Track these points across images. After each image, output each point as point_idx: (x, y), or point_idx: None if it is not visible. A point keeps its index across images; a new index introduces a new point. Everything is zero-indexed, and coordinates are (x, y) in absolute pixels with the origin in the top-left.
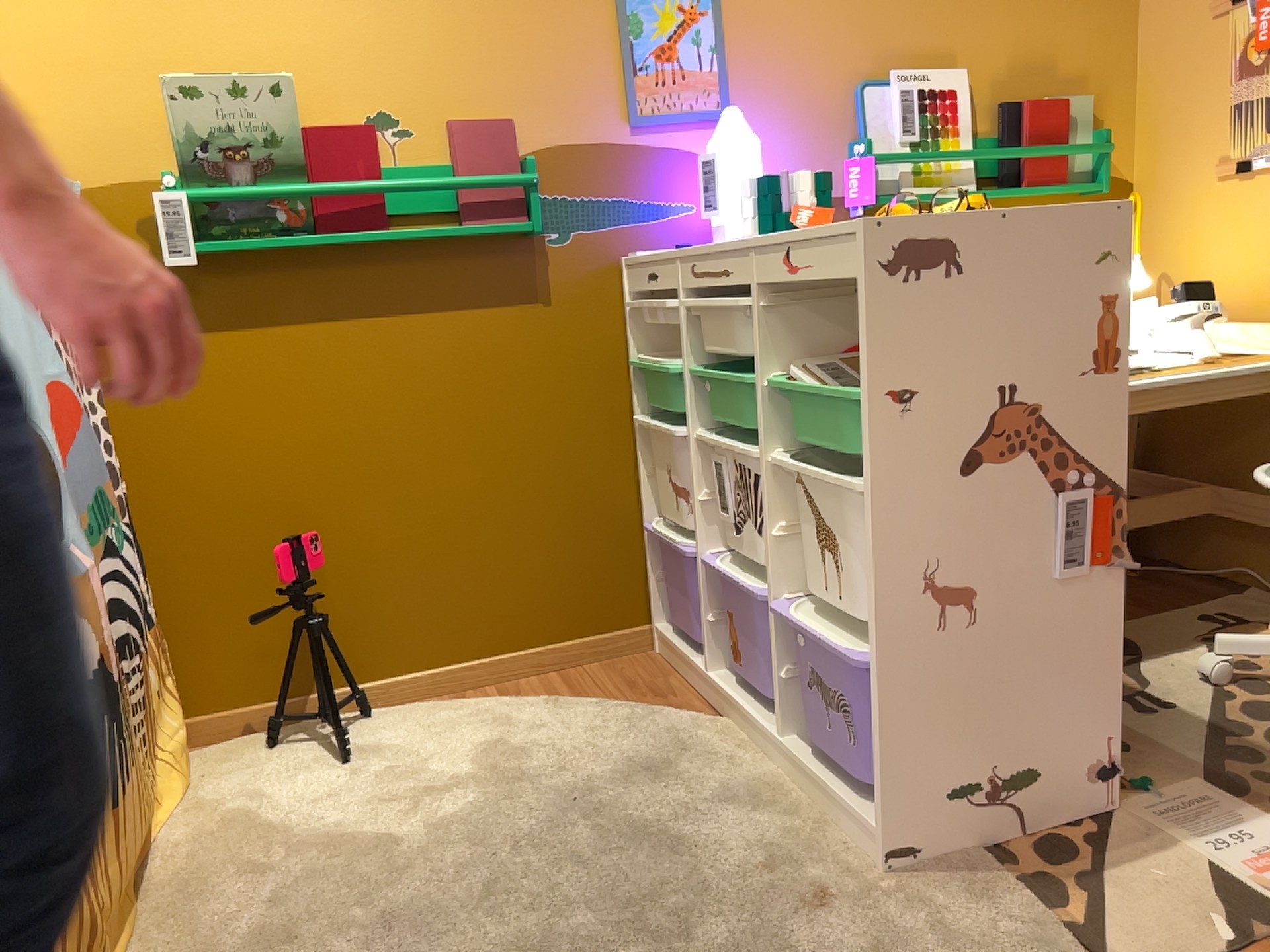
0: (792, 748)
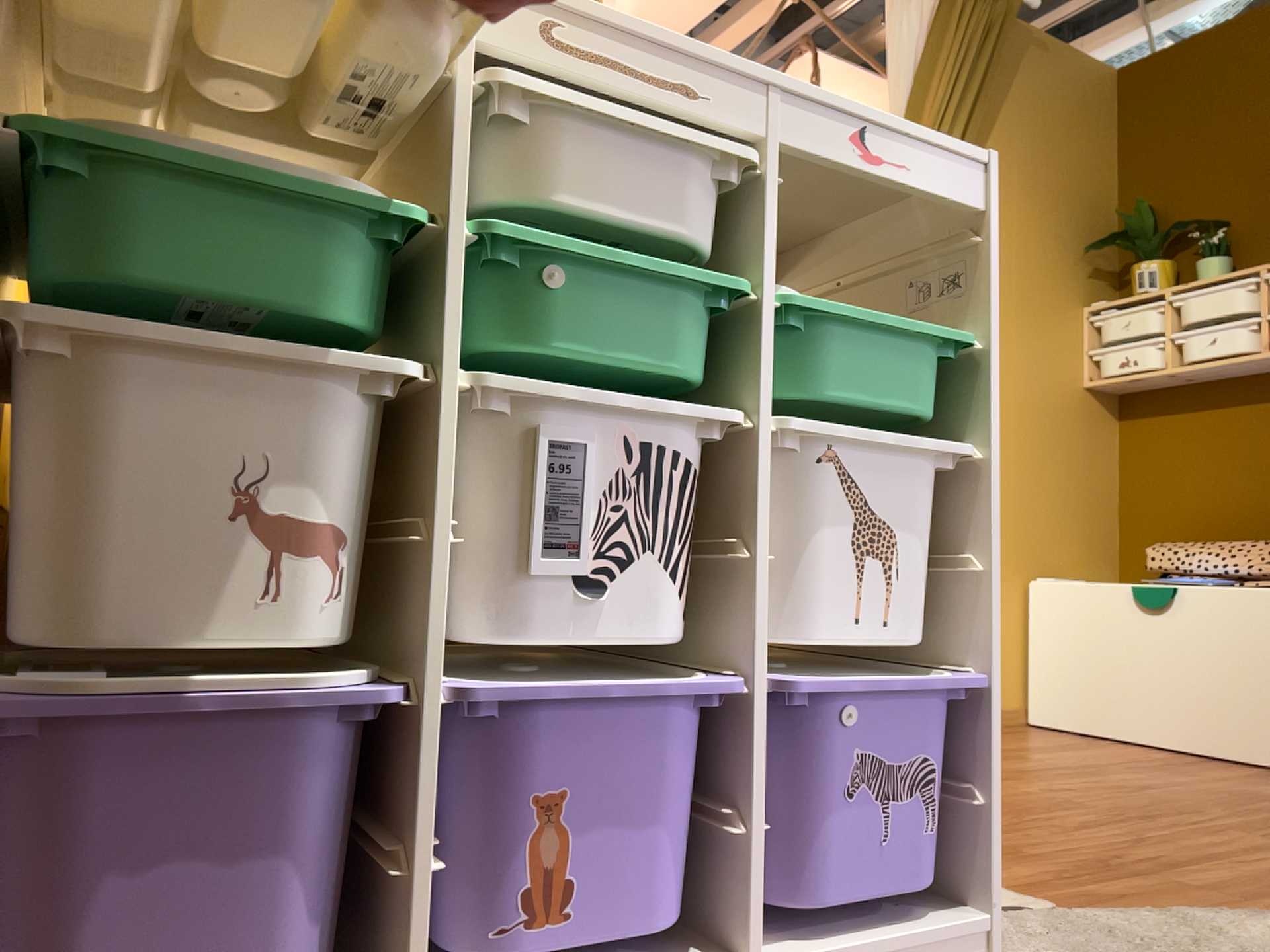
0: (760, 950)
